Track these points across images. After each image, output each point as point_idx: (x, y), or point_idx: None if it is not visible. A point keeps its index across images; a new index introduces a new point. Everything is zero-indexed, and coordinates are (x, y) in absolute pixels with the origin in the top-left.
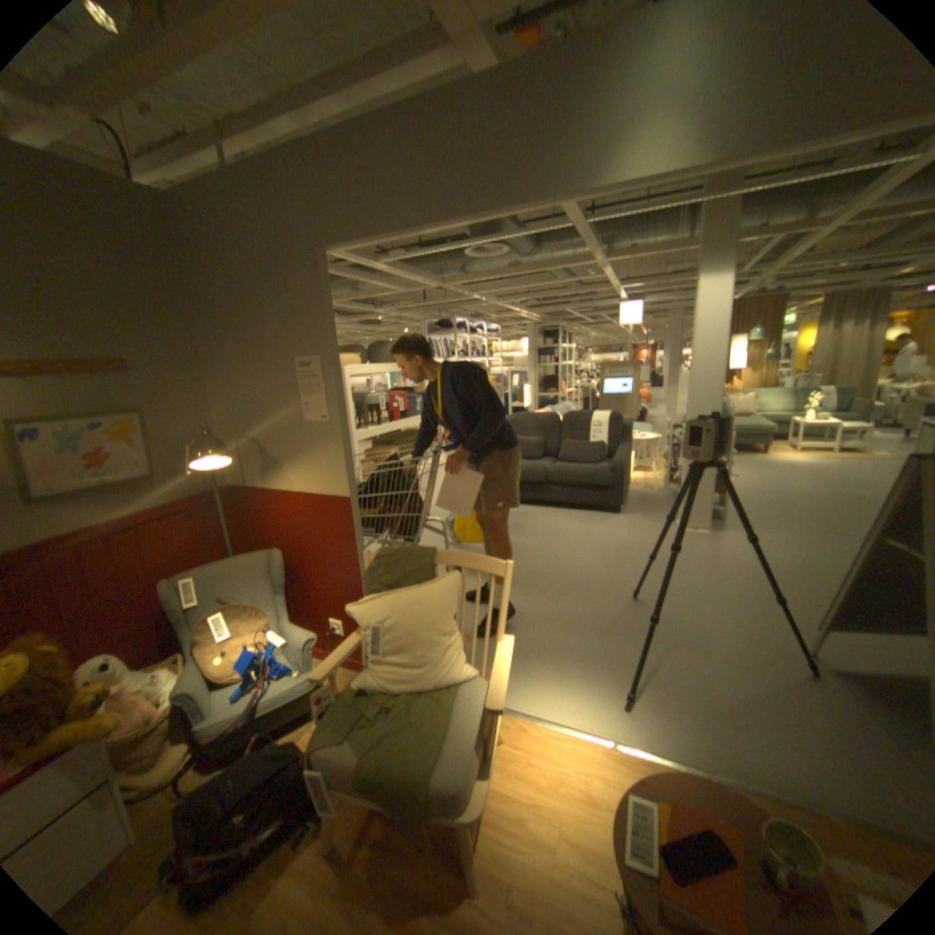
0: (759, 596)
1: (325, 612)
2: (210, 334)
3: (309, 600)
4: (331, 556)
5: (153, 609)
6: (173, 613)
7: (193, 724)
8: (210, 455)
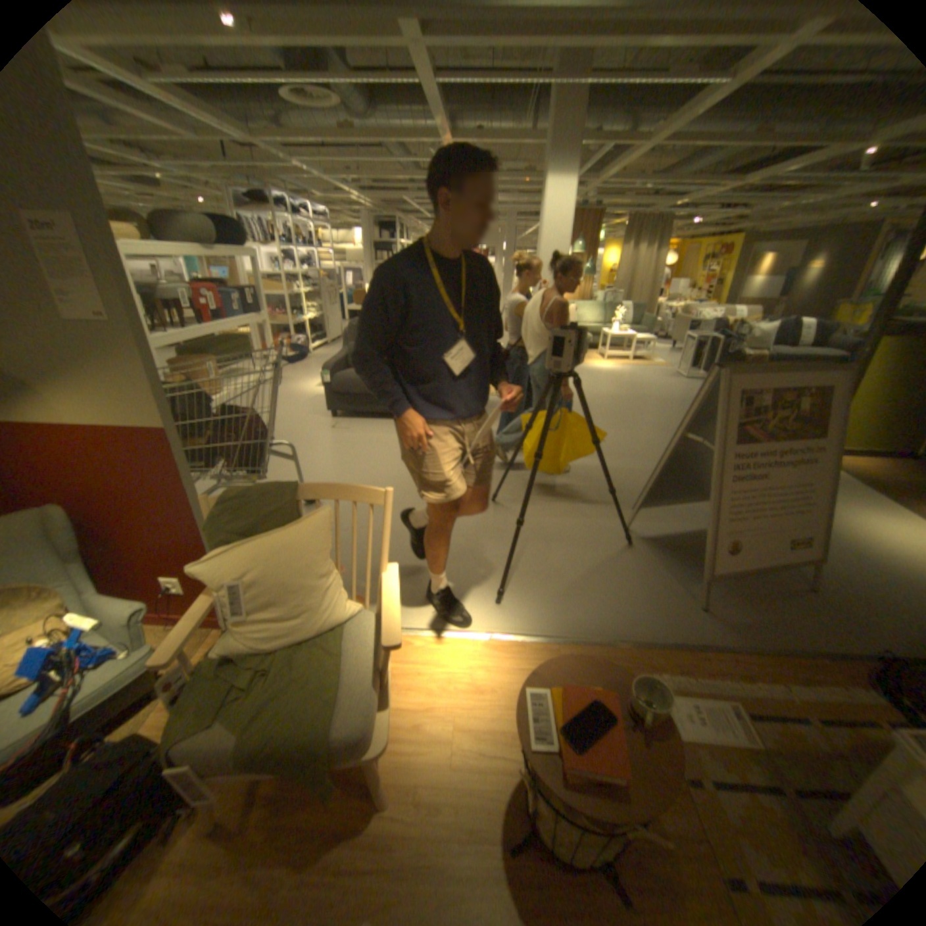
0: (586, 486)
1: (151, 571)
2: None
3: (123, 561)
4: (147, 505)
5: None
6: None
7: None
8: None
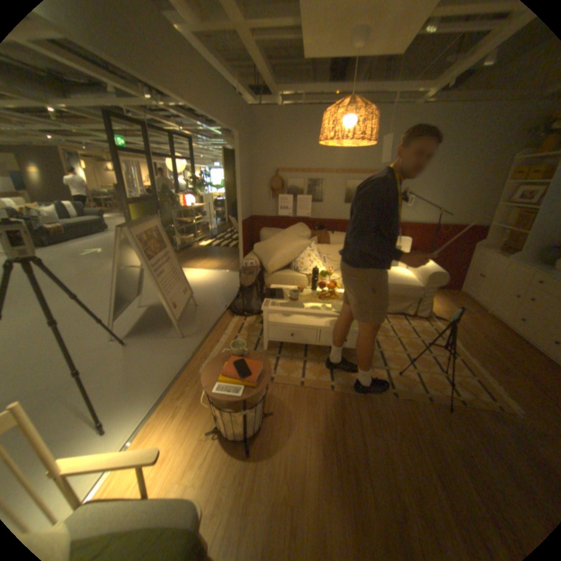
0: (49, 343)
1: None
2: None
3: None
4: None
5: None
6: None
7: None
8: None
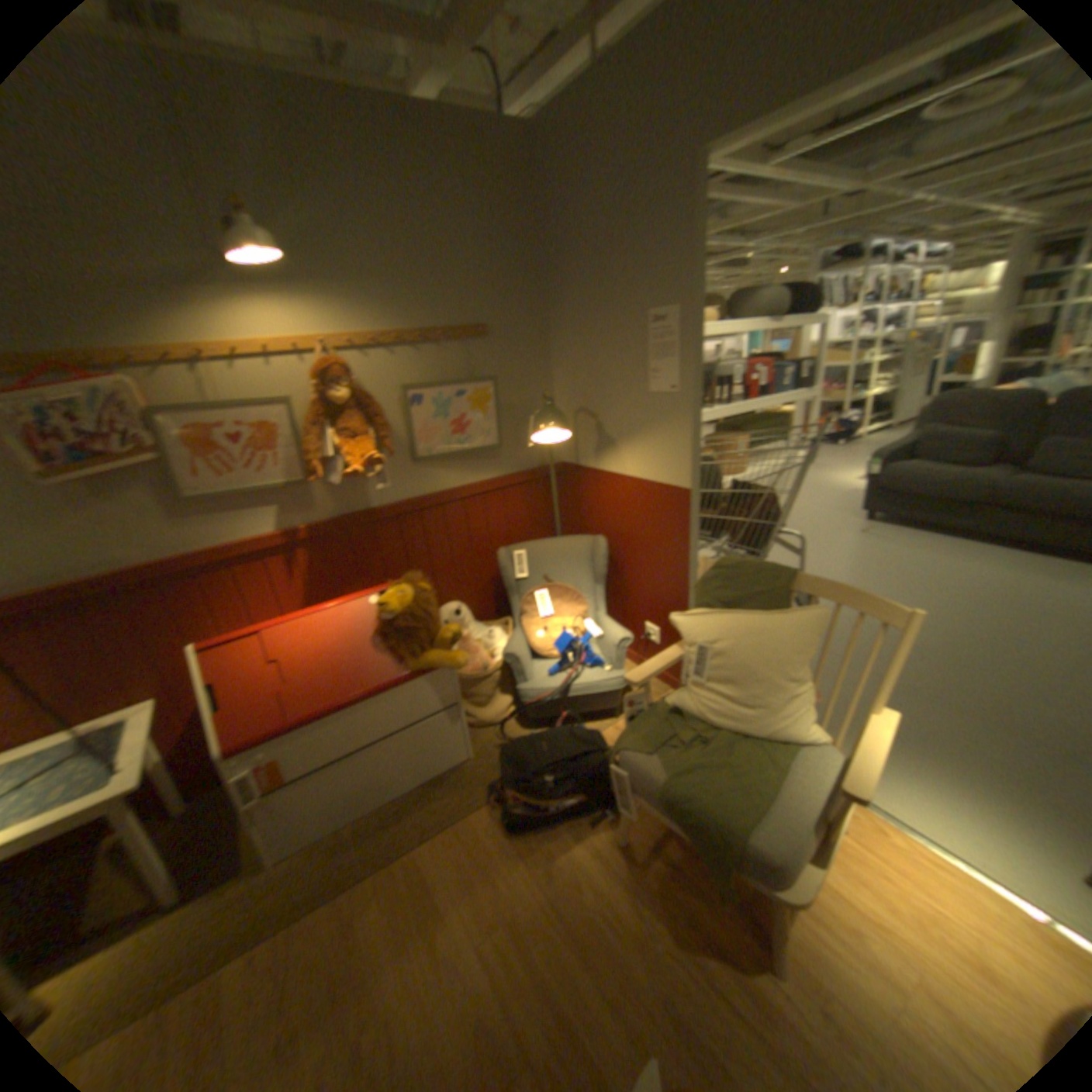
0: None
1: (642, 614)
2: (557, 290)
3: (626, 598)
4: (656, 555)
5: (490, 572)
6: (506, 580)
7: (516, 683)
8: (548, 428)
